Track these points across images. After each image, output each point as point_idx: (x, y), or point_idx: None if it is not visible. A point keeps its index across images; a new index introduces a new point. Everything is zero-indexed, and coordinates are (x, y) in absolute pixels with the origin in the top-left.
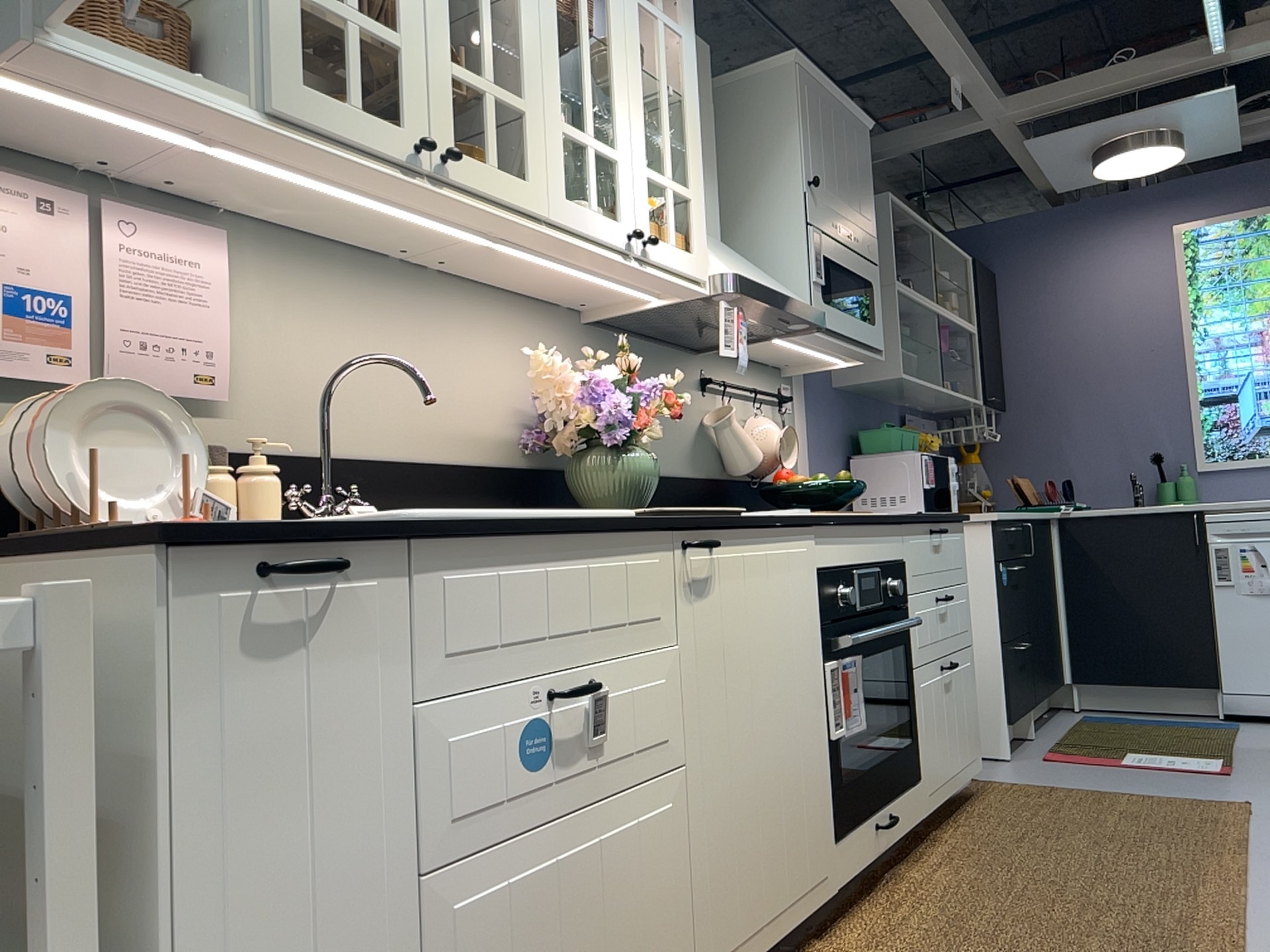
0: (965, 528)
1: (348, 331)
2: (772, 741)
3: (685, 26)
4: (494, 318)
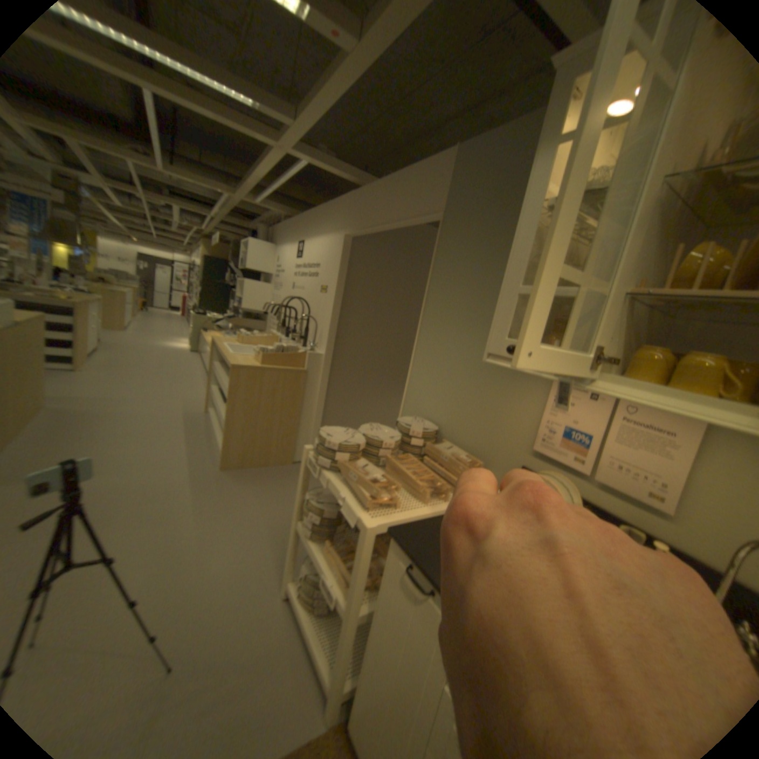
0: None
1: None
2: None
3: None
4: None
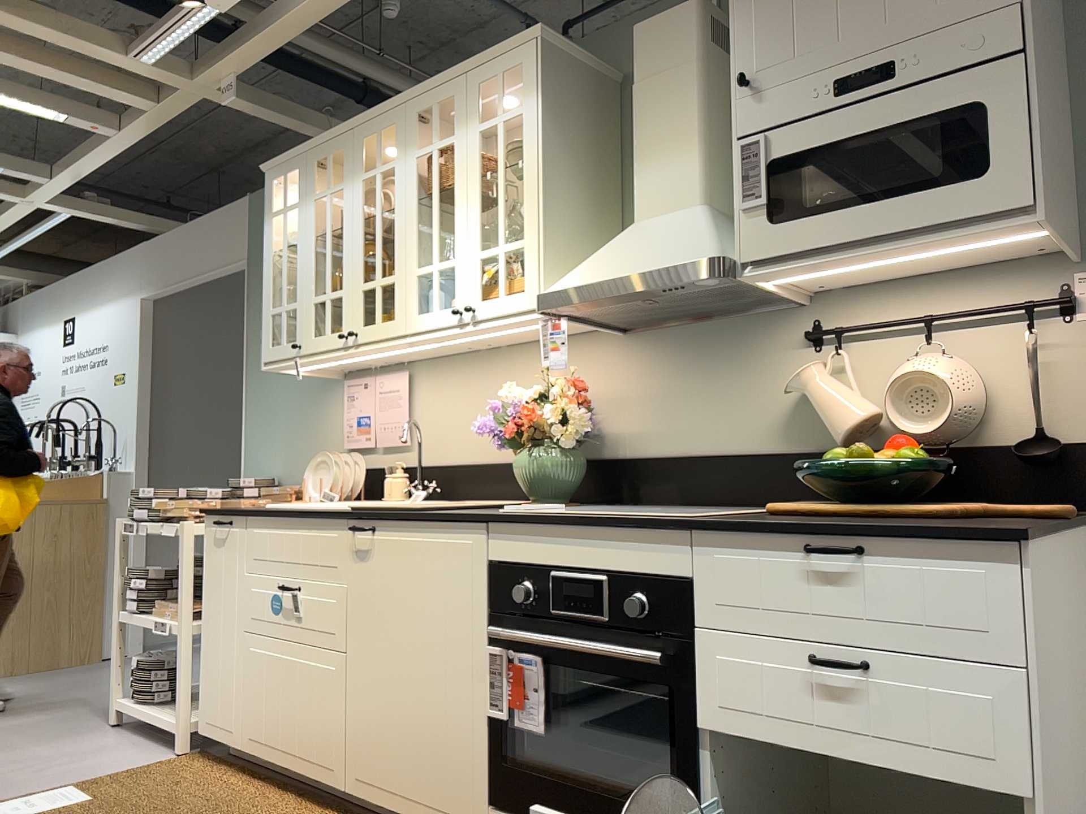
0: (1024, 555)
1: (458, 398)
2: (413, 676)
3: (524, 101)
4: (541, 359)
